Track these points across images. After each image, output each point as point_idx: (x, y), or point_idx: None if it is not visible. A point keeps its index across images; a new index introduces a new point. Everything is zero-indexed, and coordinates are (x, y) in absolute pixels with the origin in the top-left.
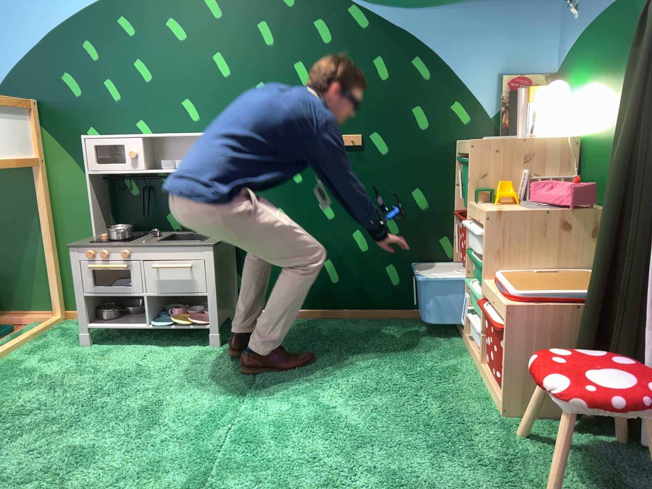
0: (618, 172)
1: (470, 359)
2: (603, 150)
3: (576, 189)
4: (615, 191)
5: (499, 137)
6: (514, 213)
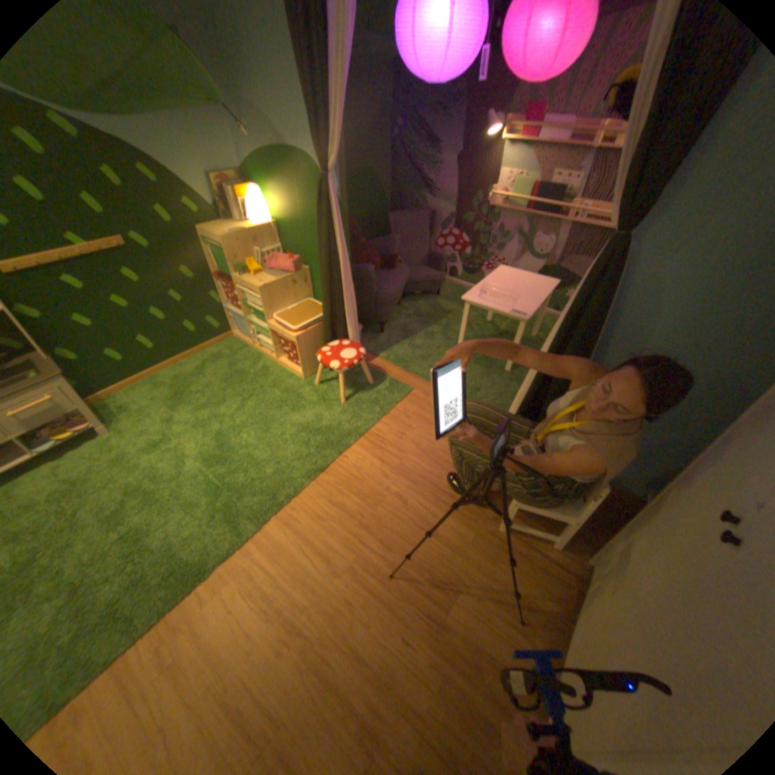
0: (325, 269)
1: (266, 358)
2: (294, 234)
3: (290, 260)
4: (325, 277)
5: (221, 218)
6: (271, 284)
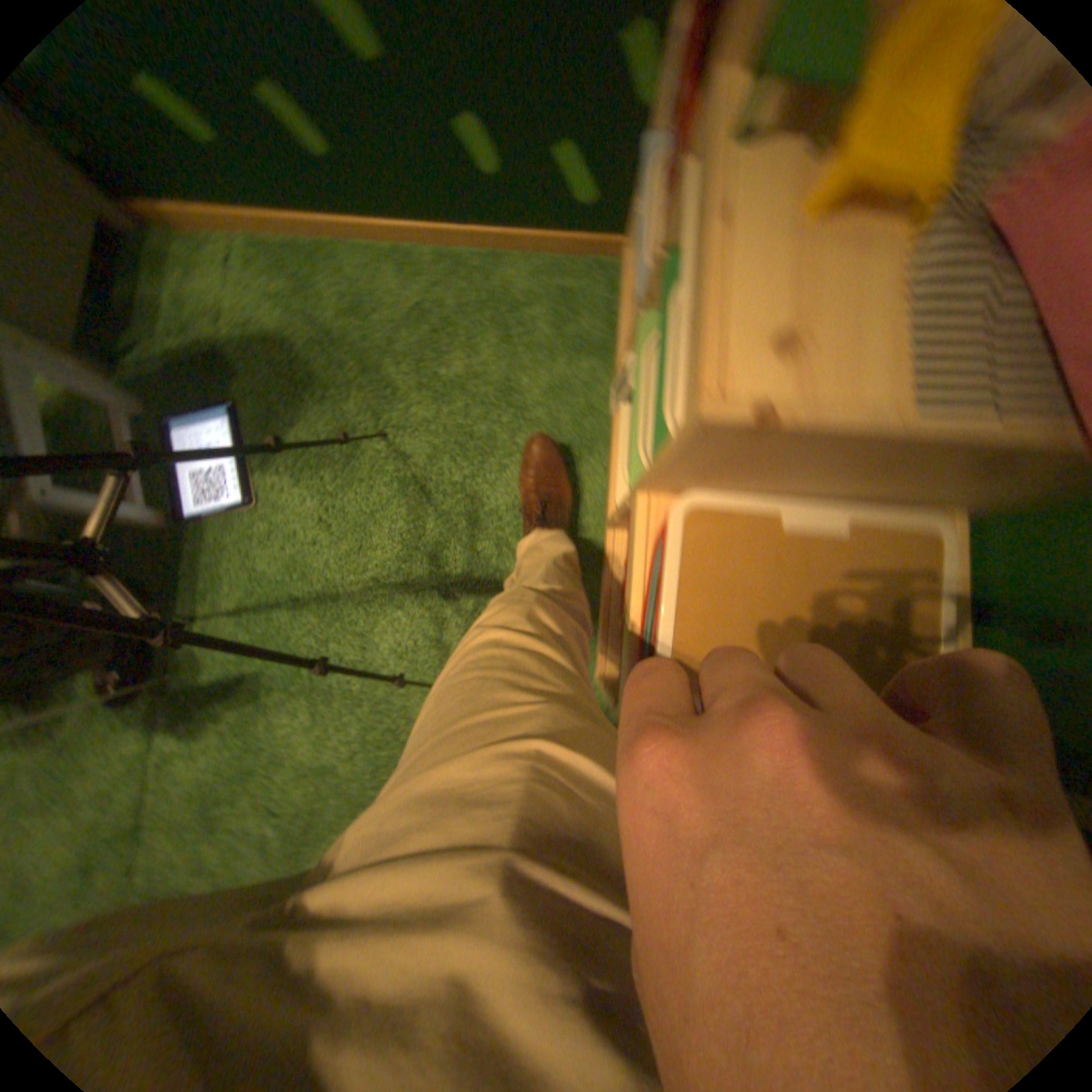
0: None
1: (599, 468)
2: None
3: None
4: None
5: None
6: (810, 444)
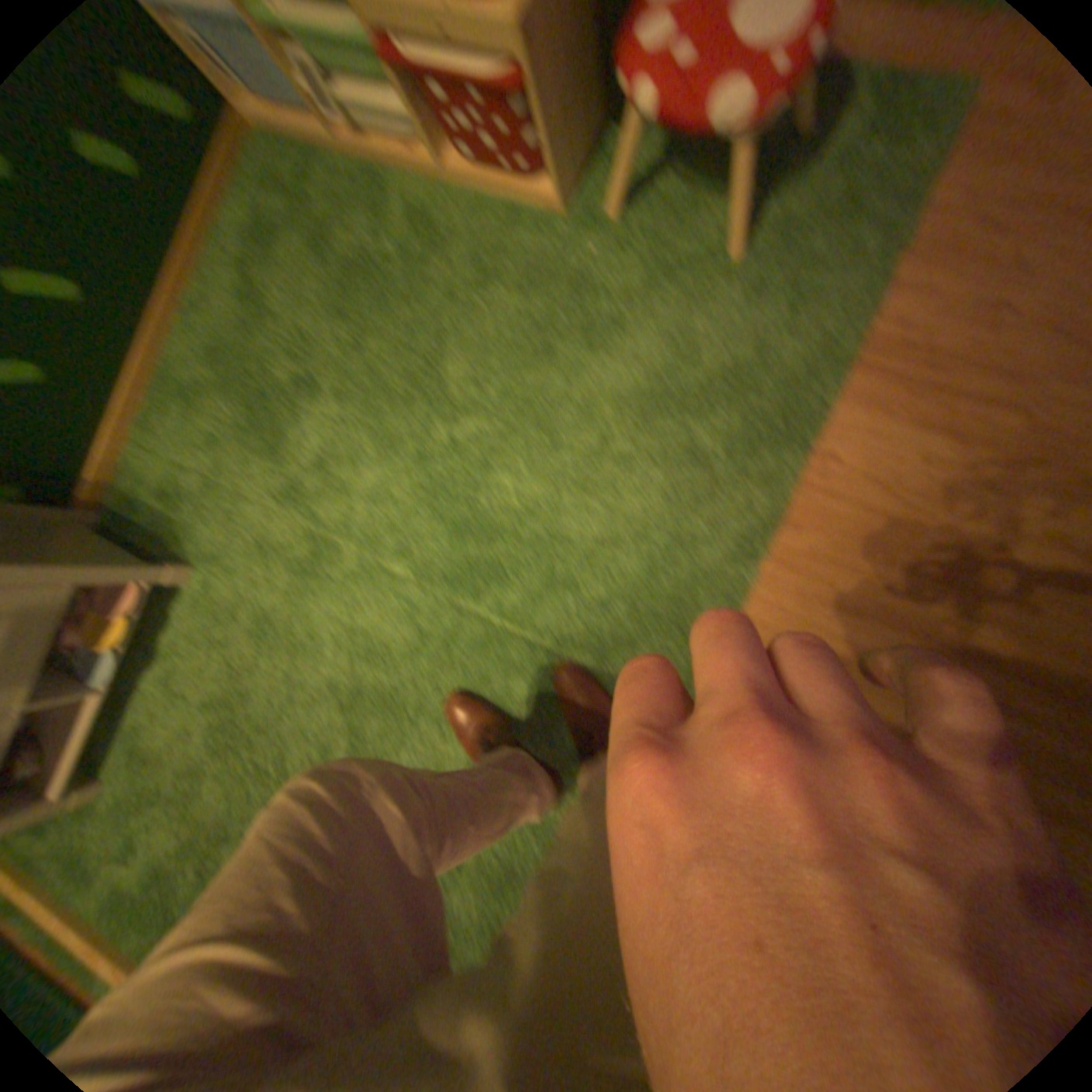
0: None
1: (396, 166)
2: None
3: None
4: None
5: None
6: None
